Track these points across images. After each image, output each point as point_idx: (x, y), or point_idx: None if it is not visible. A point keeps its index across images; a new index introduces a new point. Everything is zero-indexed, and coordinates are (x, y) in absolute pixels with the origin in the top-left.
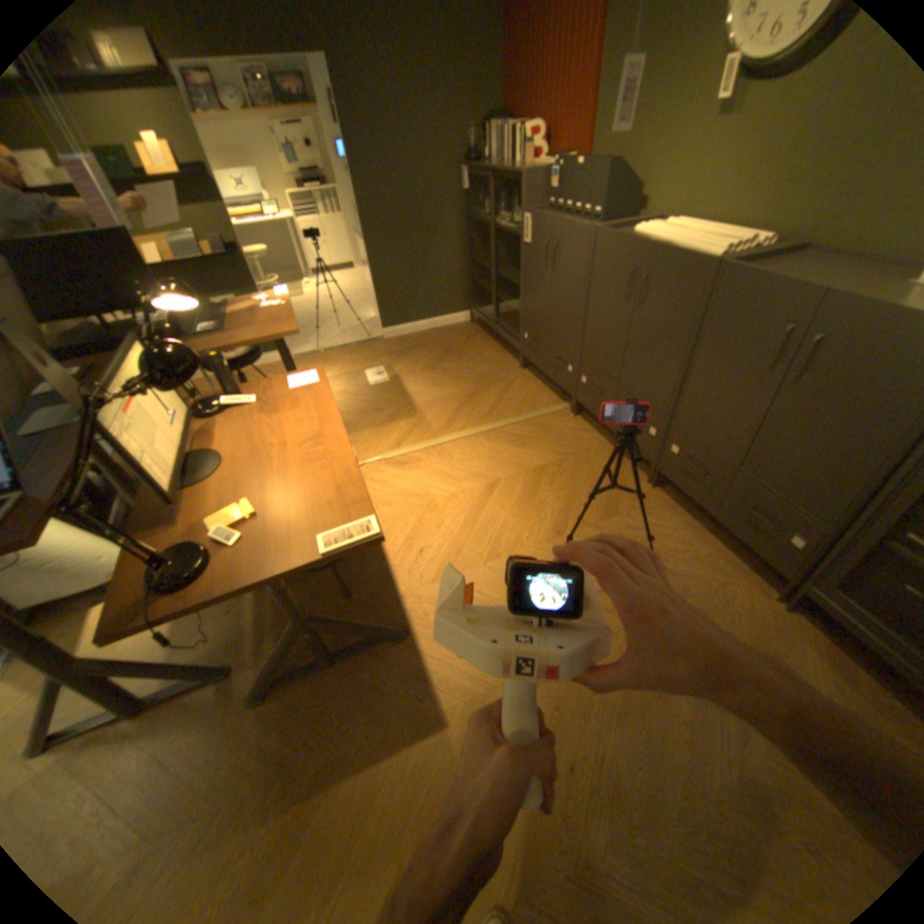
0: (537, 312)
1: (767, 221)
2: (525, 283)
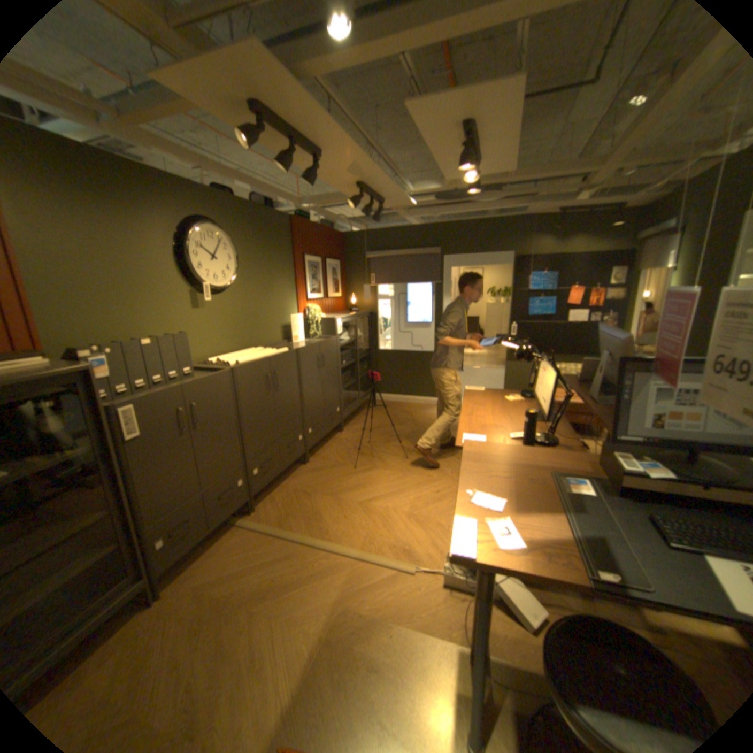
0: (176, 492)
1: (238, 347)
2: (136, 489)
